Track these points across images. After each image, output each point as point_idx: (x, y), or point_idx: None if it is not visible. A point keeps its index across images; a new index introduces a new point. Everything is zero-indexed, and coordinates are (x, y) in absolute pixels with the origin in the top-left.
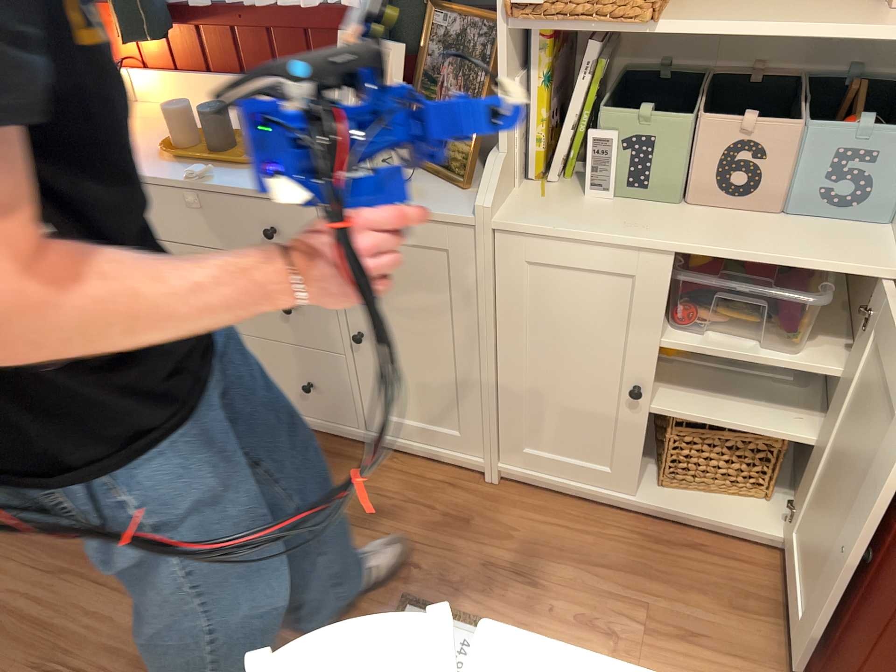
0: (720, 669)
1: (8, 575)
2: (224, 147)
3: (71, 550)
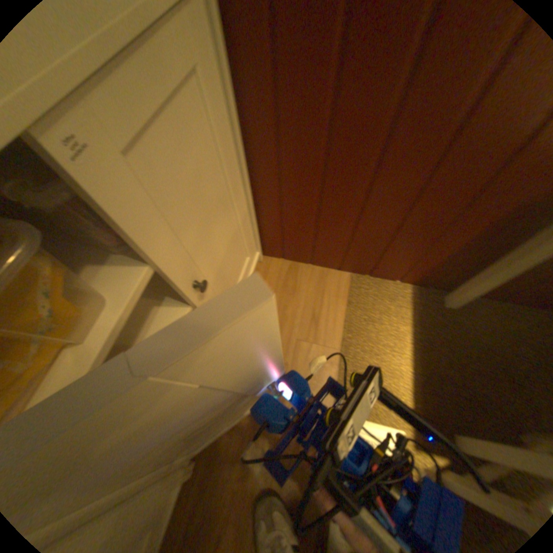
0: (336, 303)
1: None
2: None
3: None
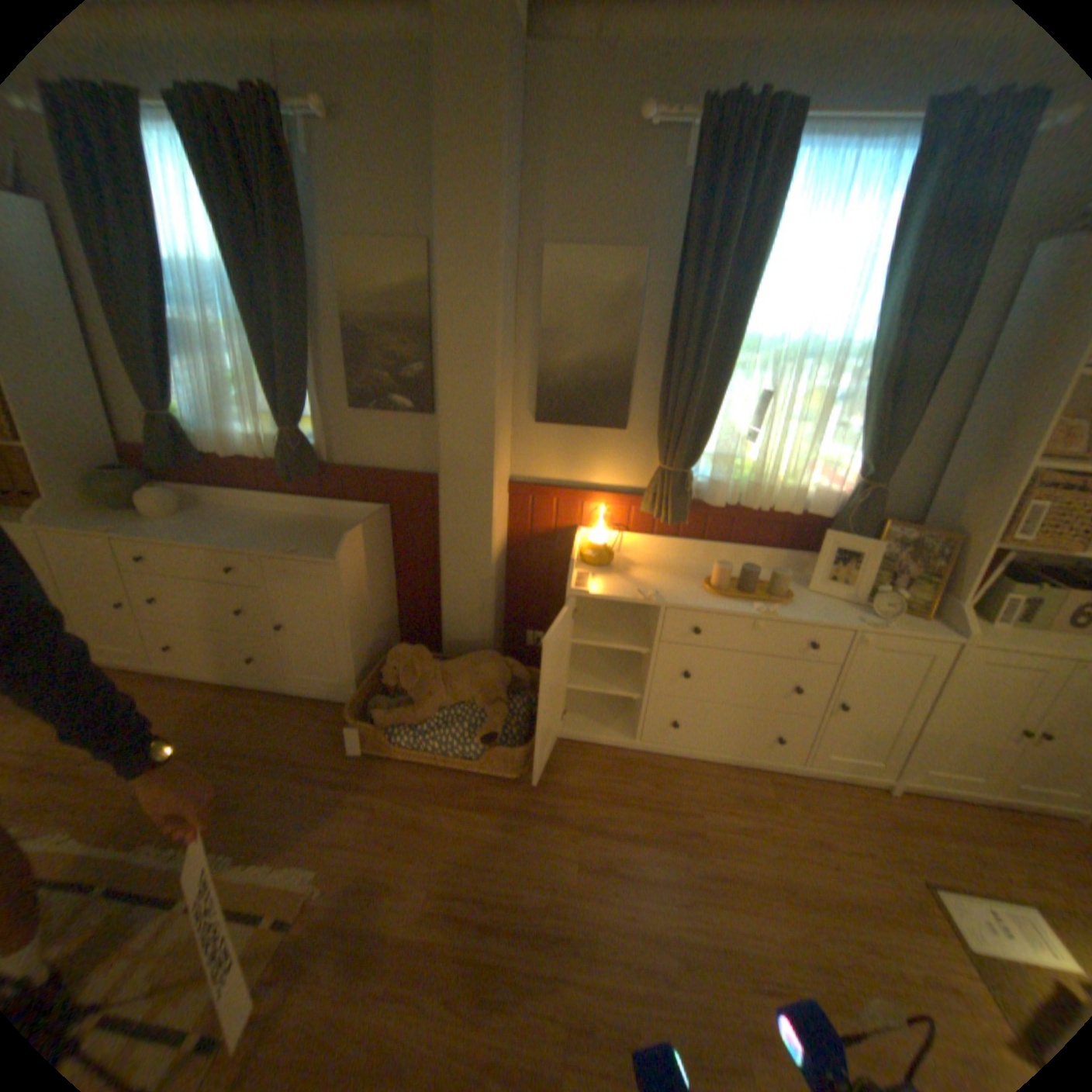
0: None
1: (653, 924)
2: (750, 587)
3: (680, 893)
